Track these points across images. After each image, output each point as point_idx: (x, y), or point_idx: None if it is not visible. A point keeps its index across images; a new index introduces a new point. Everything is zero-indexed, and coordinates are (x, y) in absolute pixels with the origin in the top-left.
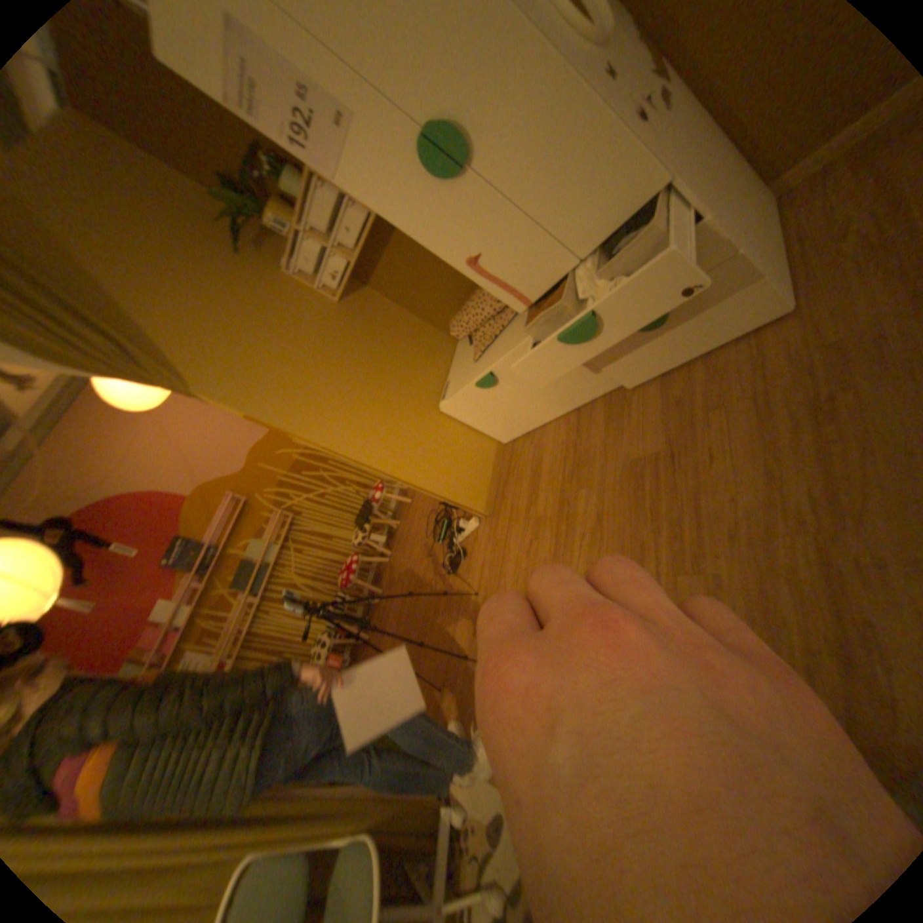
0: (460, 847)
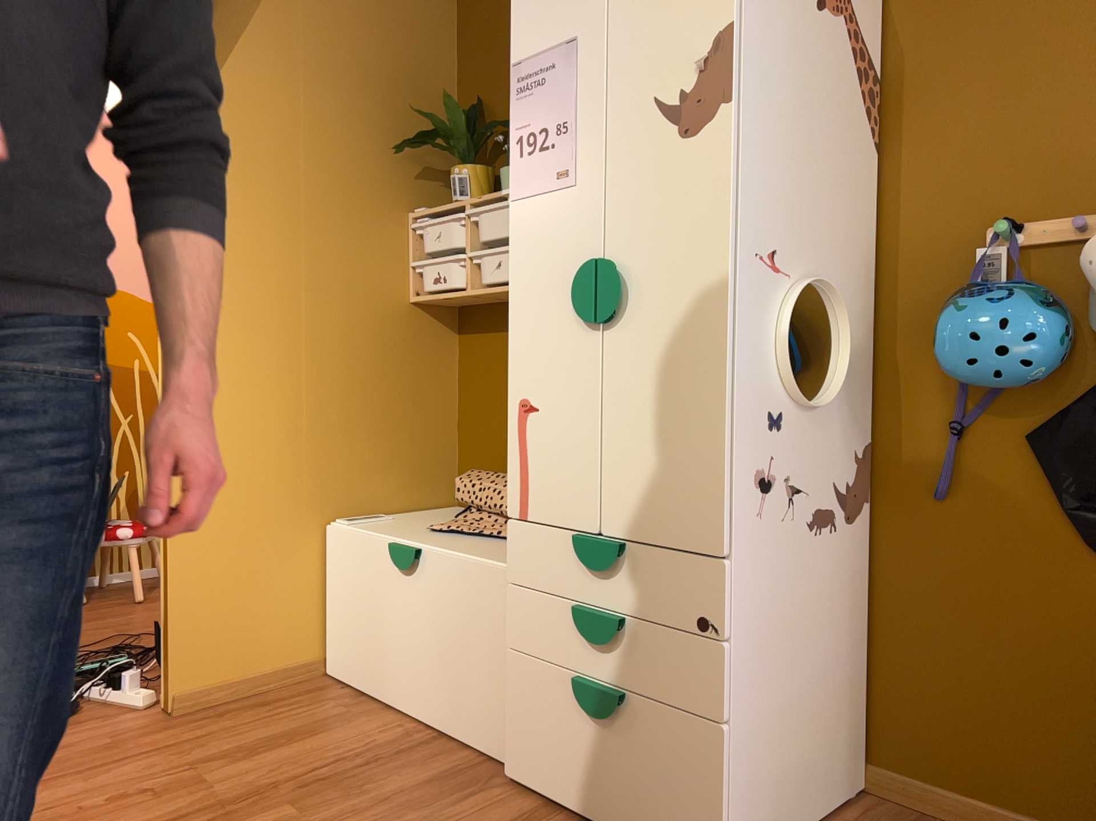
0: None
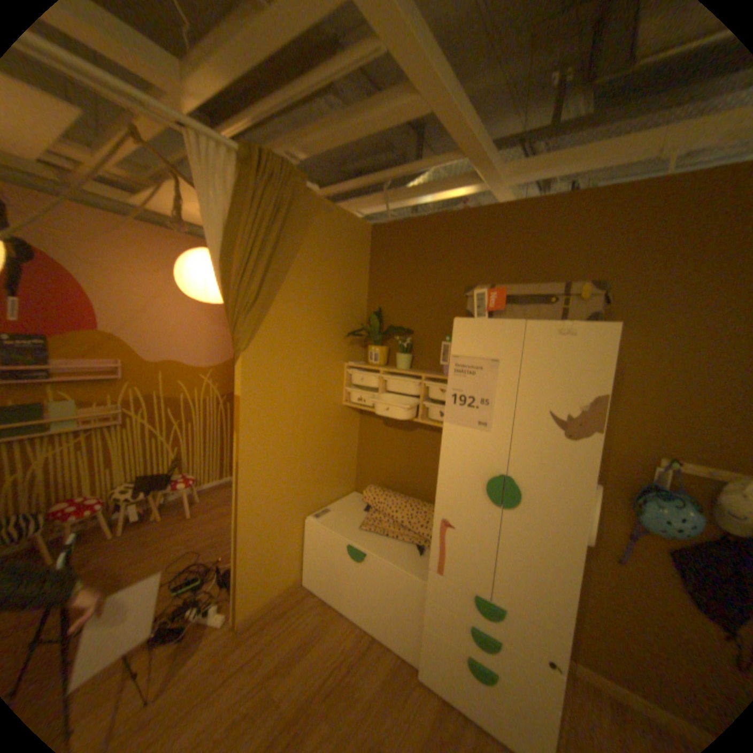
0: None
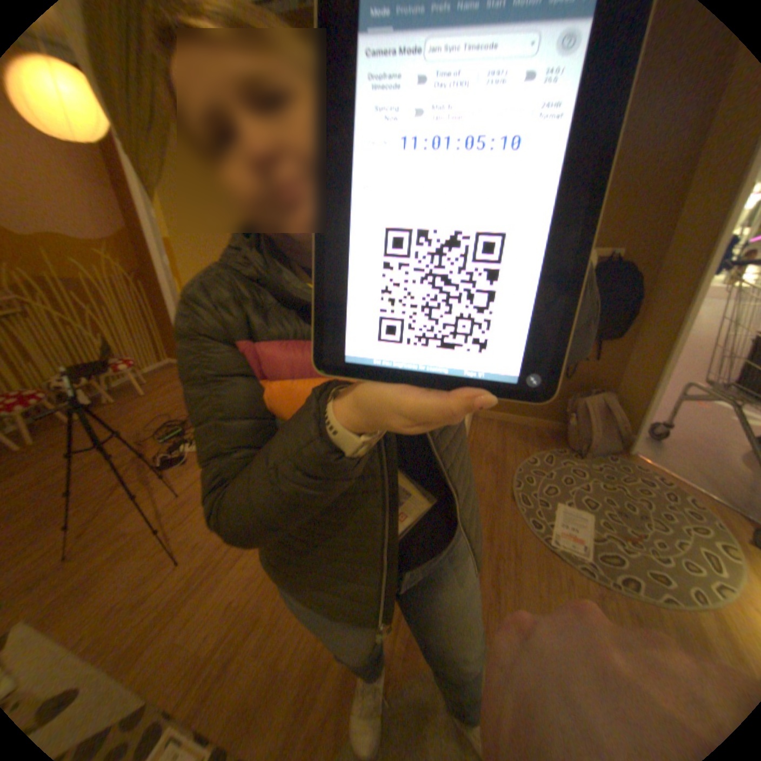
0: None
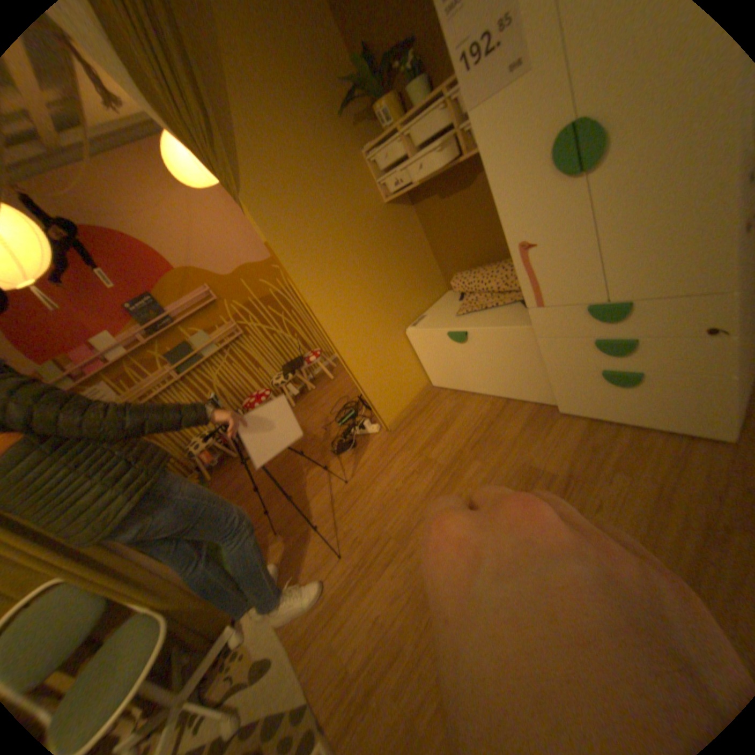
0: (223, 661)
